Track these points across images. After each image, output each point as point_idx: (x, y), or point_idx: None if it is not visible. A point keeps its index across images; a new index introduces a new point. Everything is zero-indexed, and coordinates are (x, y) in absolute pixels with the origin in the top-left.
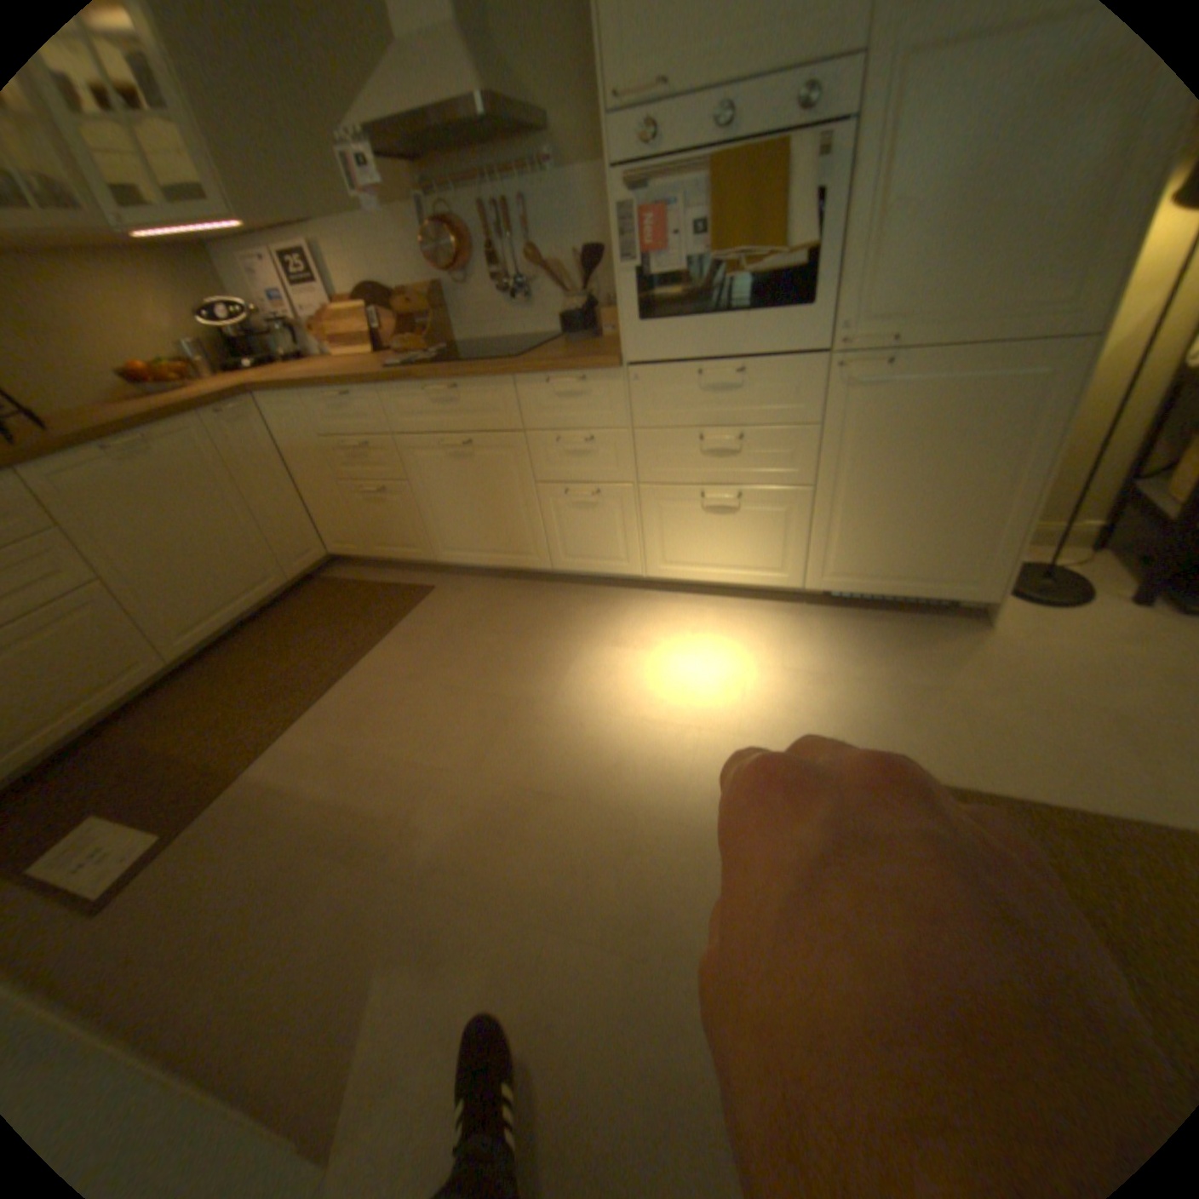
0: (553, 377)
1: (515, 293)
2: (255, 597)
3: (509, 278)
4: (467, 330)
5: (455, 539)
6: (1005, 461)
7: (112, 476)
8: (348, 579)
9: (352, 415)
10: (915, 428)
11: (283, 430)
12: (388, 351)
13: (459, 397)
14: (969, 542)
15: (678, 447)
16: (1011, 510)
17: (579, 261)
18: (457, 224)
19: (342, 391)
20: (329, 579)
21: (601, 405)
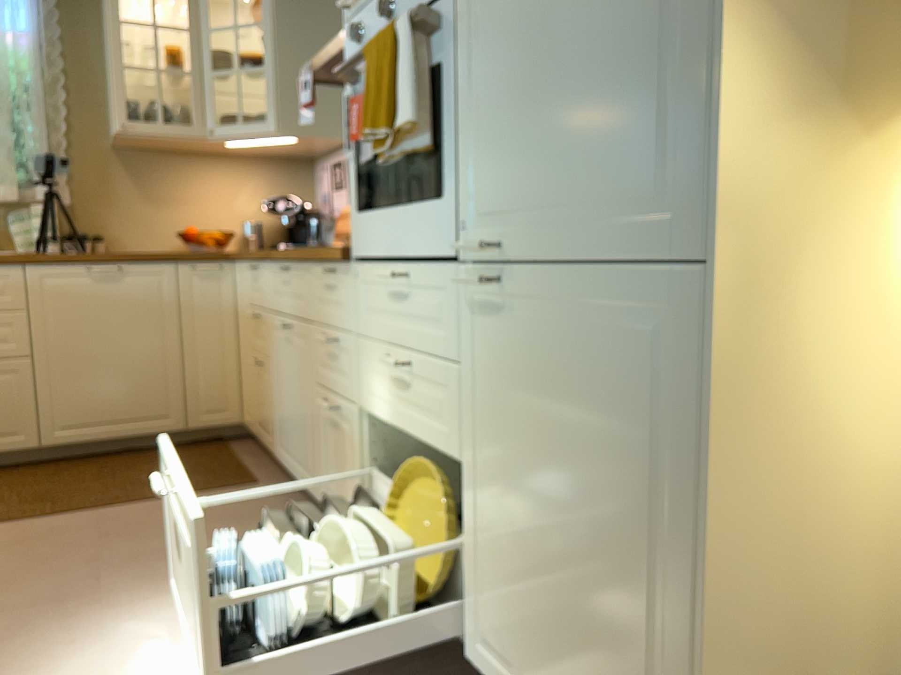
0: (324, 269)
1: None
2: (144, 428)
3: None
4: None
5: (282, 435)
6: (647, 514)
7: (82, 290)
8: (233, 451)
9: (258, 289)
10: (539, 403)
11: (239, 296)
12: None
13: (290, 281)
14: None
15: (380, 371)
16: (677, 643)
17: None
18: None
19: (256, 265)
20: (224, 446)
21: (343, 304)
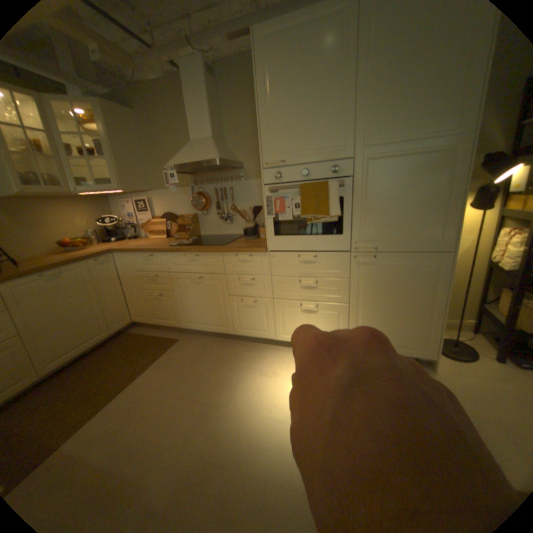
0: (239, 254)
1: (226, 219)
2: (92, 342)
3: (224, 214)
4: (206, 231)
5: (190, 317)
6: (427, 298)
7: (40, 287)
8: (138, 333)
9: (153, 263)
10: (388, 282)
11: (122, 267)
12: (173, 238)
13: (199, 259)
14: (418, 331)
15: (290, 284)
16: (433, 319)
17: (252, 210)
18: (206, 195)
19: (150, 254)
20: (129, 333)
21: (258, 266)
